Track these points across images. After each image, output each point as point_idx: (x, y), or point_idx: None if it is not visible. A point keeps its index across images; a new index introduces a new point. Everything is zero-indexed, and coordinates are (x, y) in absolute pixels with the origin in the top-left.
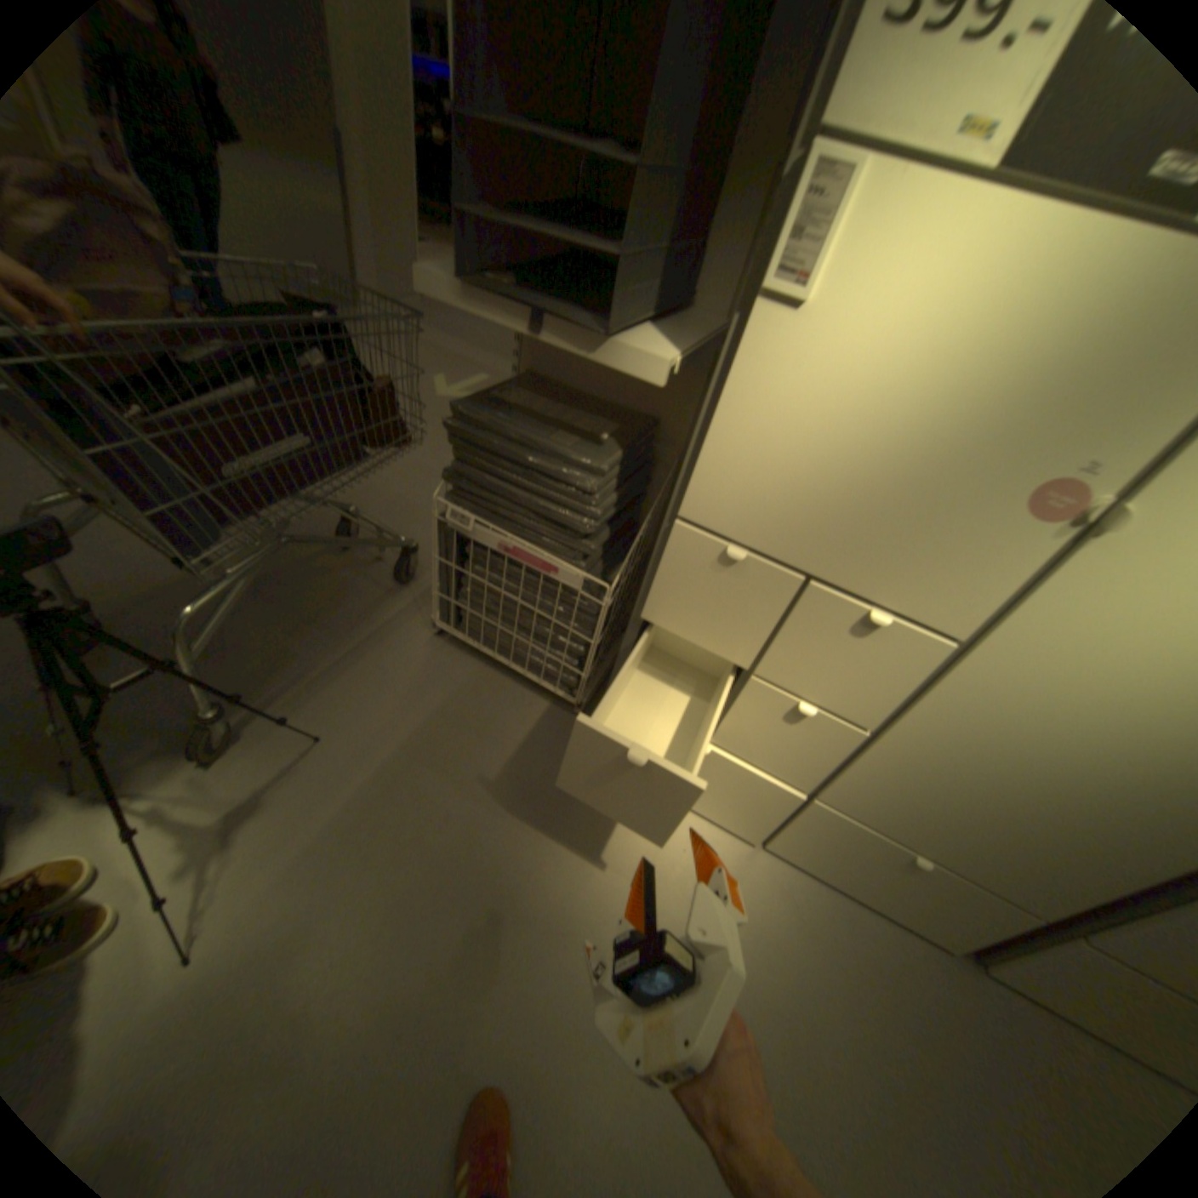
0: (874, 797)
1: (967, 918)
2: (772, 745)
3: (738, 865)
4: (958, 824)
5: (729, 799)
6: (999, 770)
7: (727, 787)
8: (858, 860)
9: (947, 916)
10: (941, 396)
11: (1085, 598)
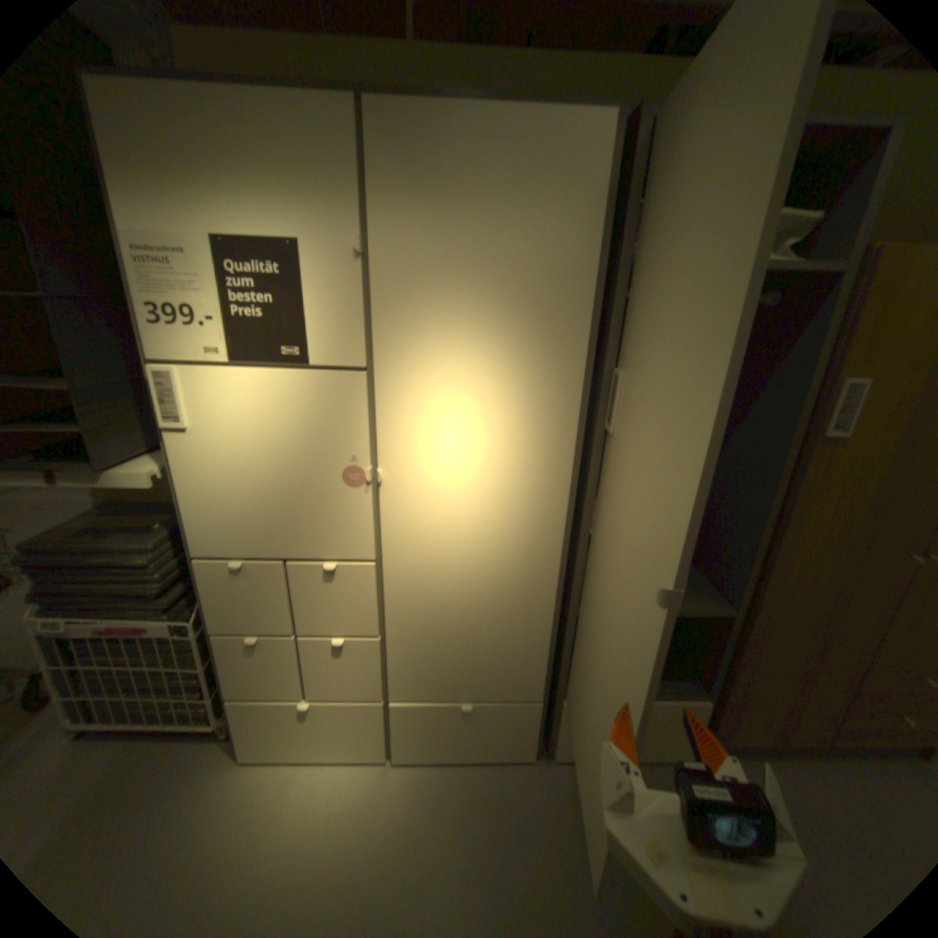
0: (412, 679)
1: (512, 730)
2: (339, 678)
3: (372, 789)
4: (457, 668)
5: (345, 739)
6: (445, 623)
7: (337, 729)
8: (437, 730)
9: (504, 737)
10: (275, 450)
11: (399, 516)
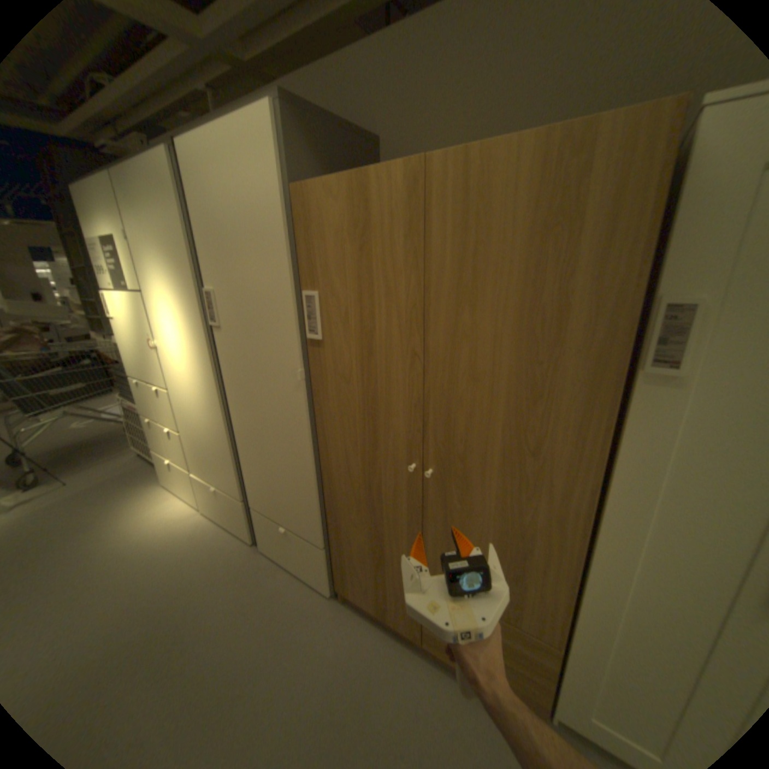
0: (193, 463)
1: (234, 515)
2: (173, 452)
3: (185, 518)
4: (205, 463)
5: (183, 488)
6: (194, 433)
7: (180, 481)
8: (208, 500)
9: (233, 518)
10: (131, 330)
11: (166, 367)
